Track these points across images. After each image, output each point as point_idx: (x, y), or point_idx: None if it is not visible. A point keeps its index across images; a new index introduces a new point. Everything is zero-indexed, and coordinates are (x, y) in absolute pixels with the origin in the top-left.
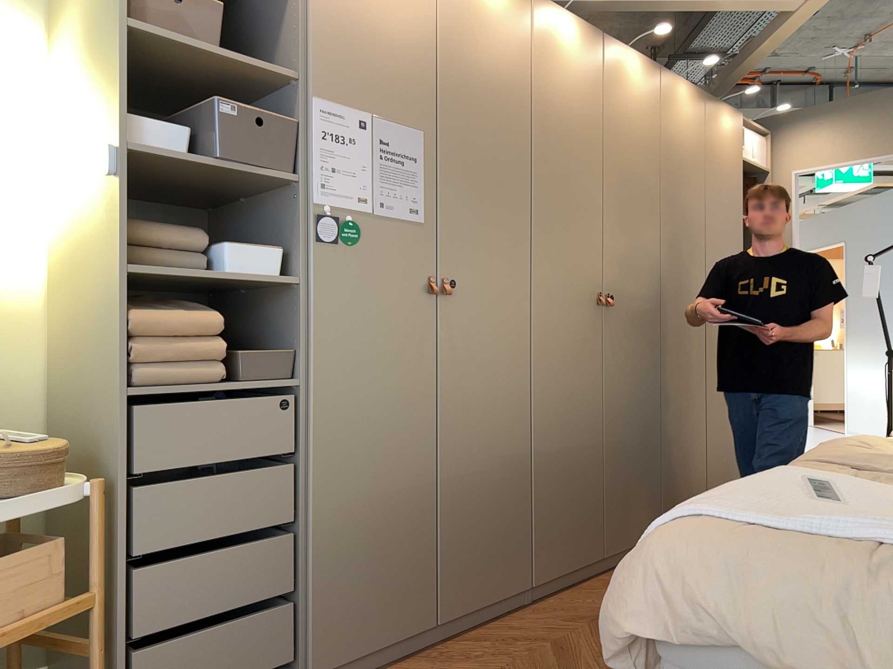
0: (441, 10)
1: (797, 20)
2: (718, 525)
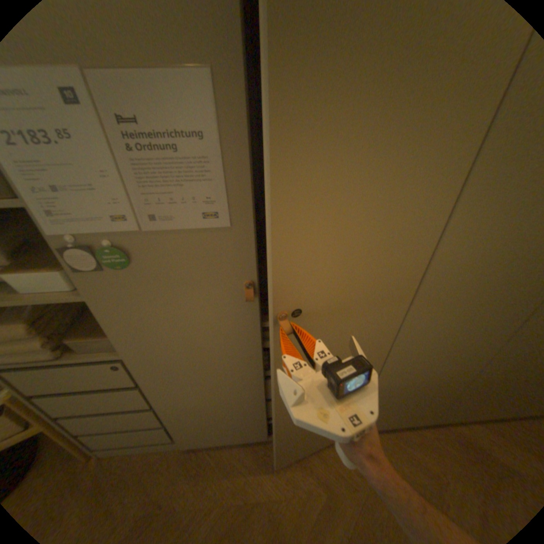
0: None
1: None
2: None
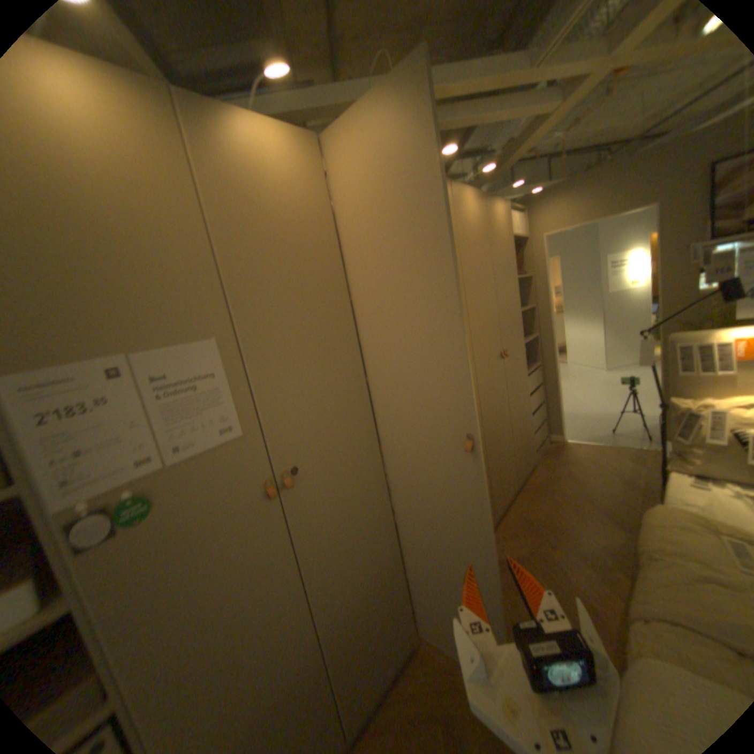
0: (203, 185)
1: (552, 121)
2: None
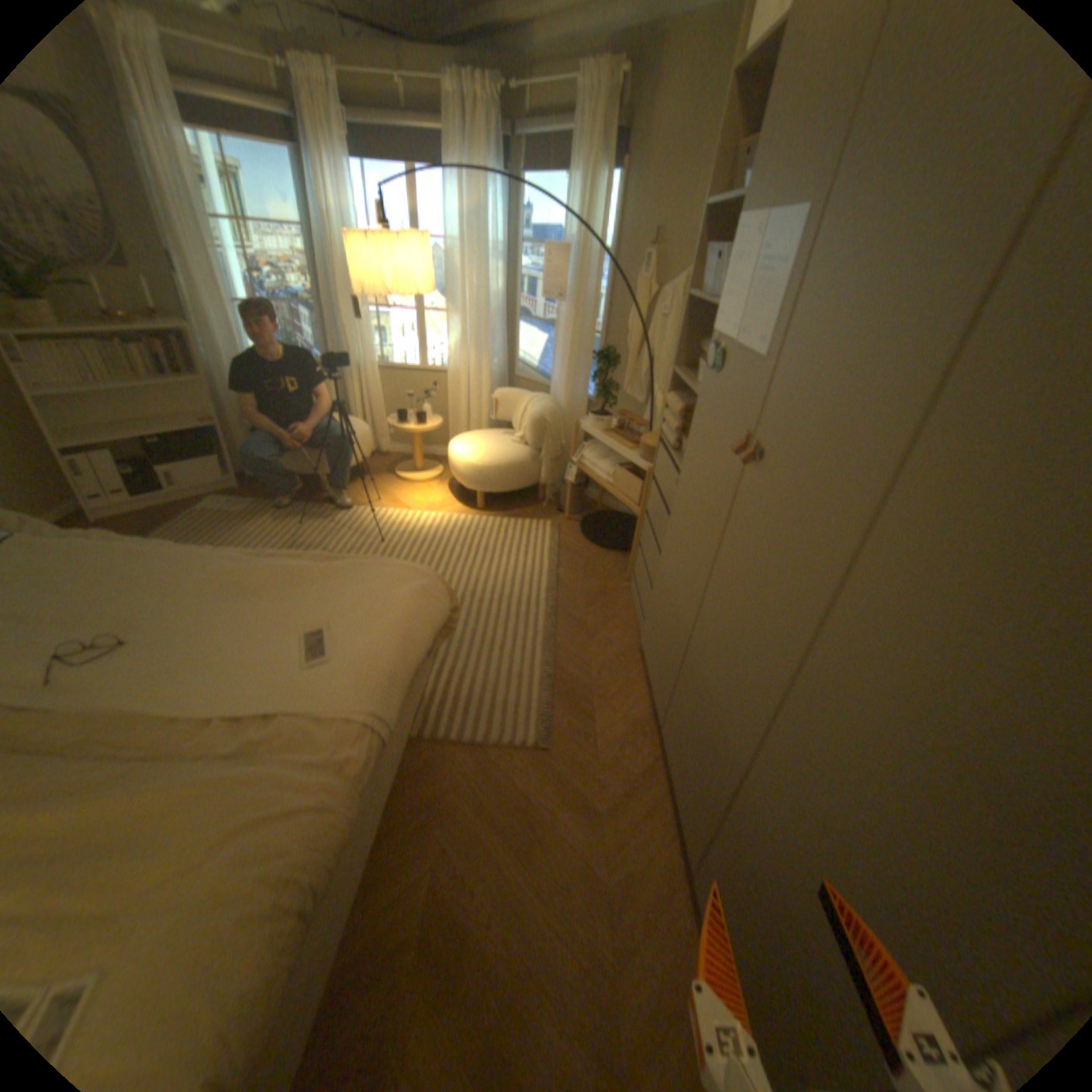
0: None
1: None
2: (387, 564)
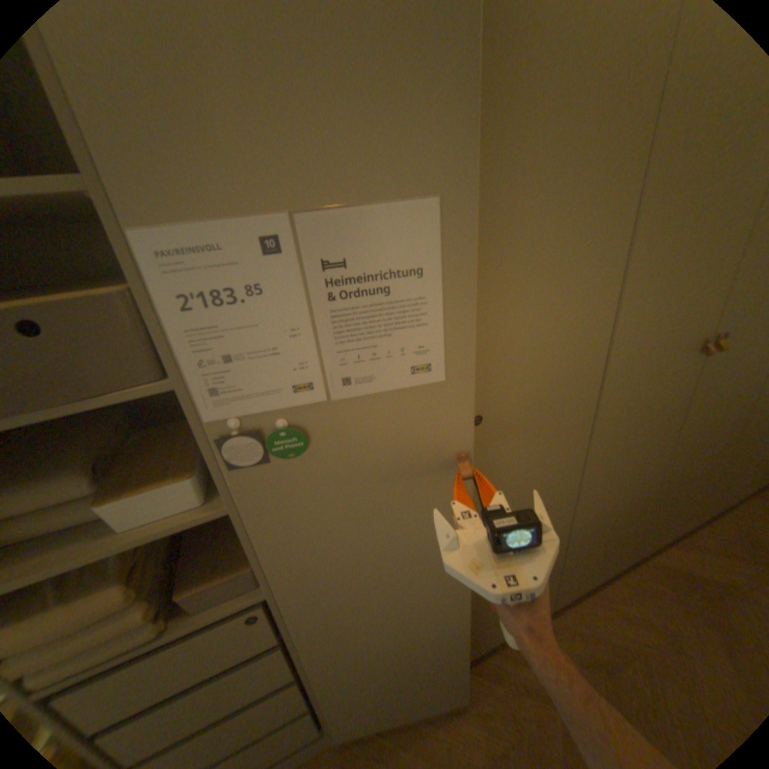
0: None
1: None
2: None
